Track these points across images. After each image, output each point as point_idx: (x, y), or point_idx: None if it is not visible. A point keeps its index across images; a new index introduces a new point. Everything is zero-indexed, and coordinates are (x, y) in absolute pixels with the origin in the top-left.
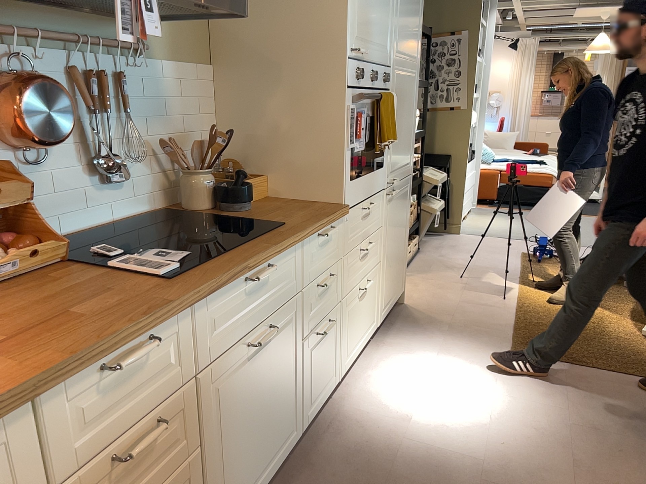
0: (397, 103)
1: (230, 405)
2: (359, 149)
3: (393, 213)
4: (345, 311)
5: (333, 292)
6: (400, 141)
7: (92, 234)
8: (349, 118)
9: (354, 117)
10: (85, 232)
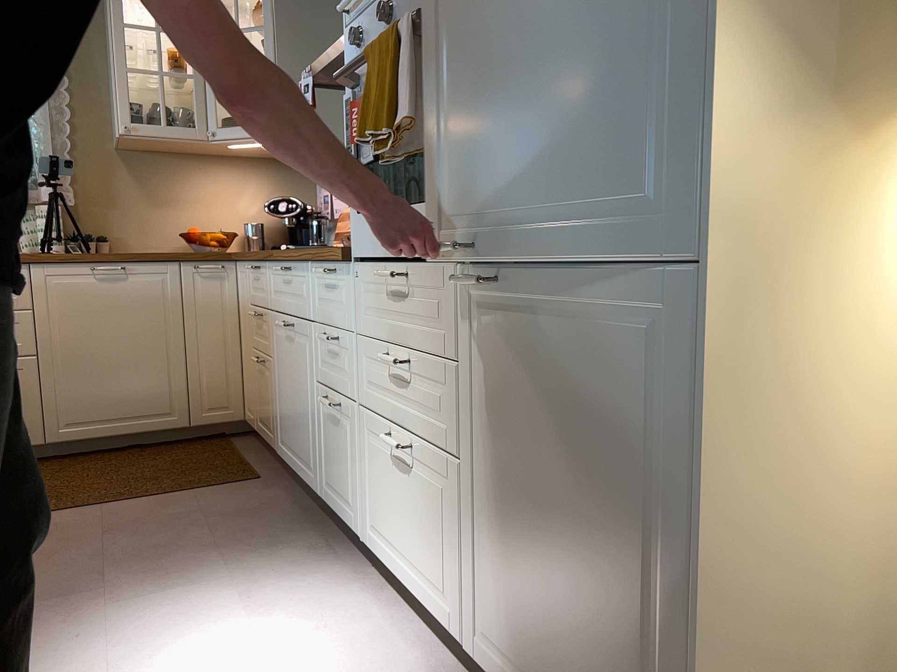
0: (492, 3)
1: (280, 356)
2: (368, 160)
3: (512, 364)
4: (367, 436)
5: (346, 373)
6: (534, 114)
7: None
8: (348, 114)
9: (353, 111)
10: None
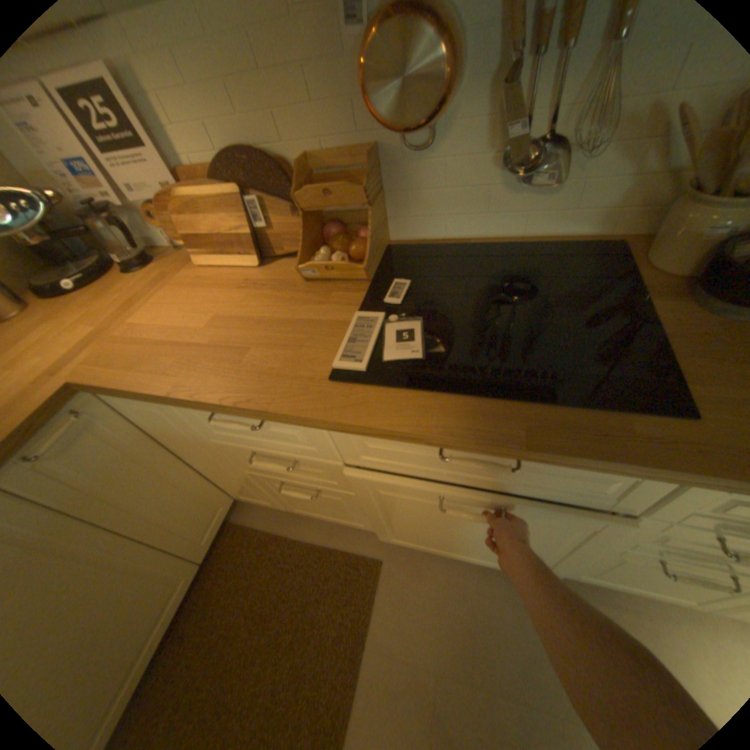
0: None
1: (409, 501)
2: None
3: None
4: None
5: None
6: None
7: (483, 245)
8: None
9: None
10: (476, 240)
